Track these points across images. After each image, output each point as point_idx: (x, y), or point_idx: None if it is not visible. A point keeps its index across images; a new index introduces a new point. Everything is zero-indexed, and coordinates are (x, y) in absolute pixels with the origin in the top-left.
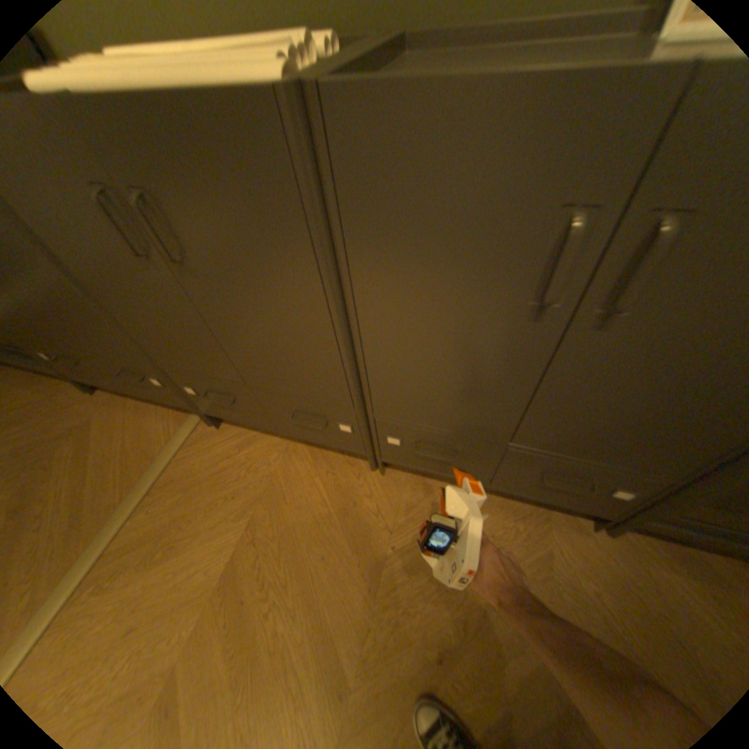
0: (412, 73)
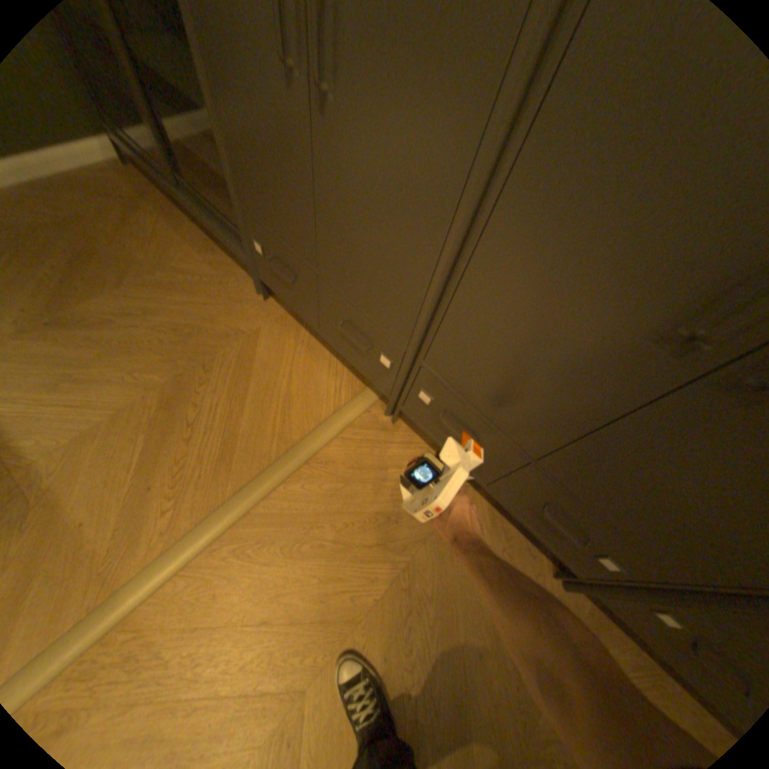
0: None
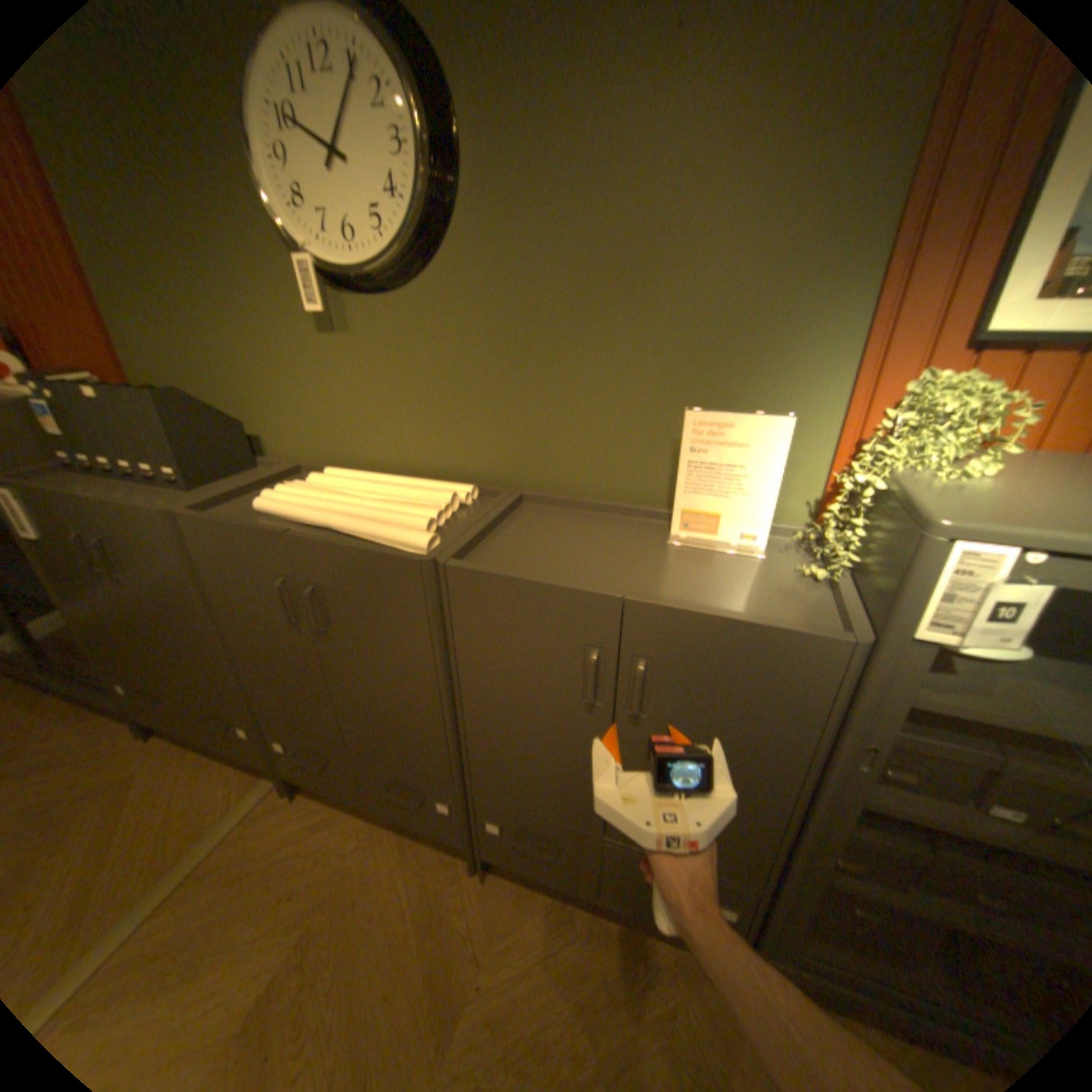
0: (496, 571)
